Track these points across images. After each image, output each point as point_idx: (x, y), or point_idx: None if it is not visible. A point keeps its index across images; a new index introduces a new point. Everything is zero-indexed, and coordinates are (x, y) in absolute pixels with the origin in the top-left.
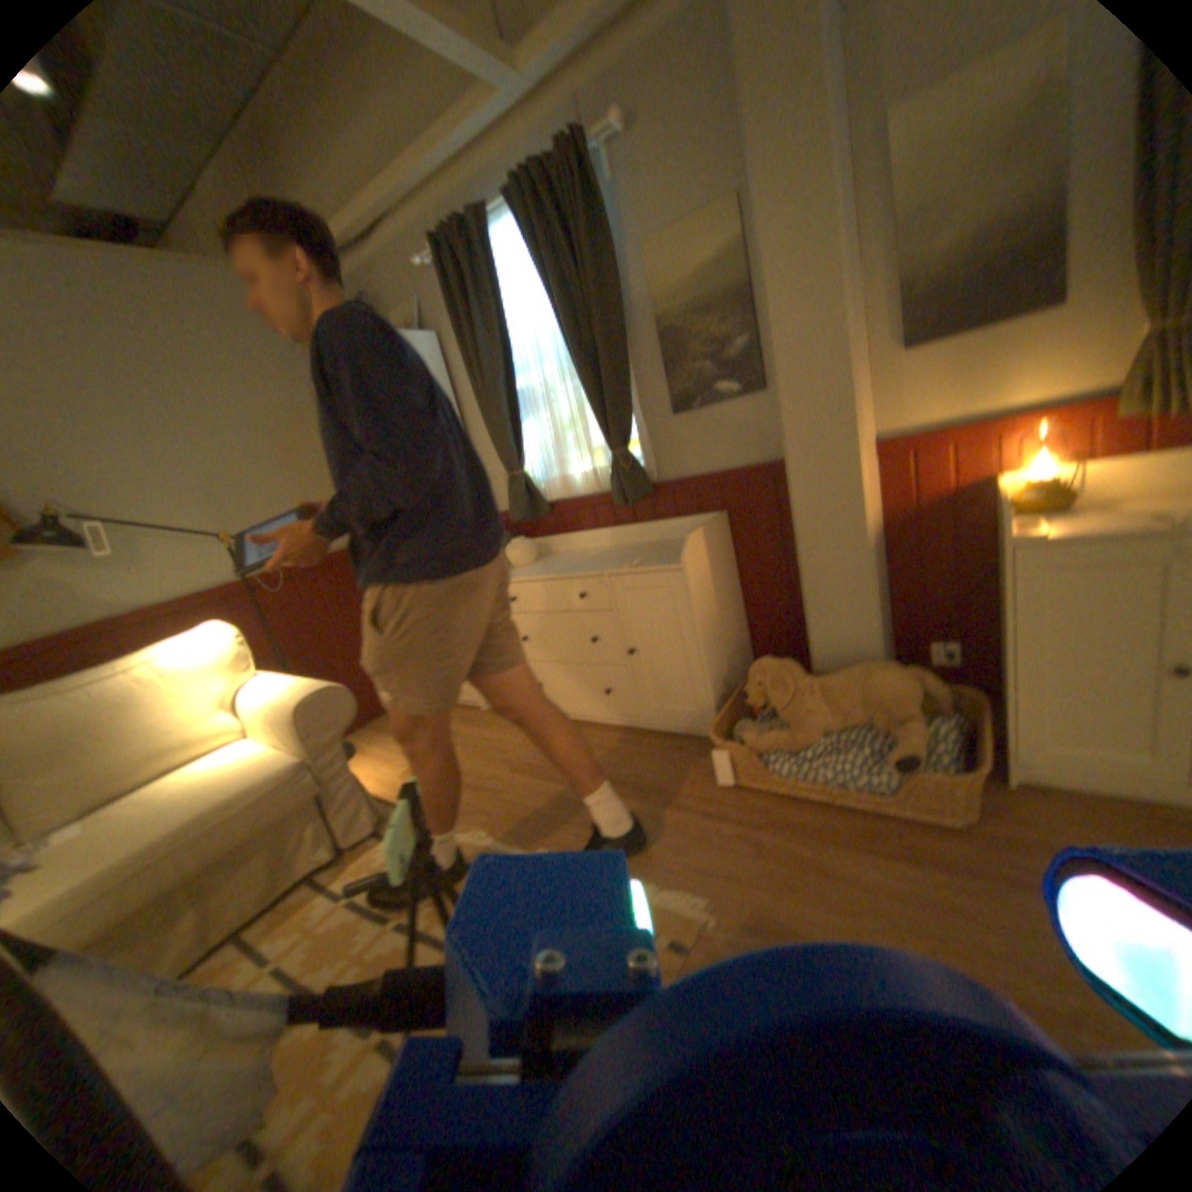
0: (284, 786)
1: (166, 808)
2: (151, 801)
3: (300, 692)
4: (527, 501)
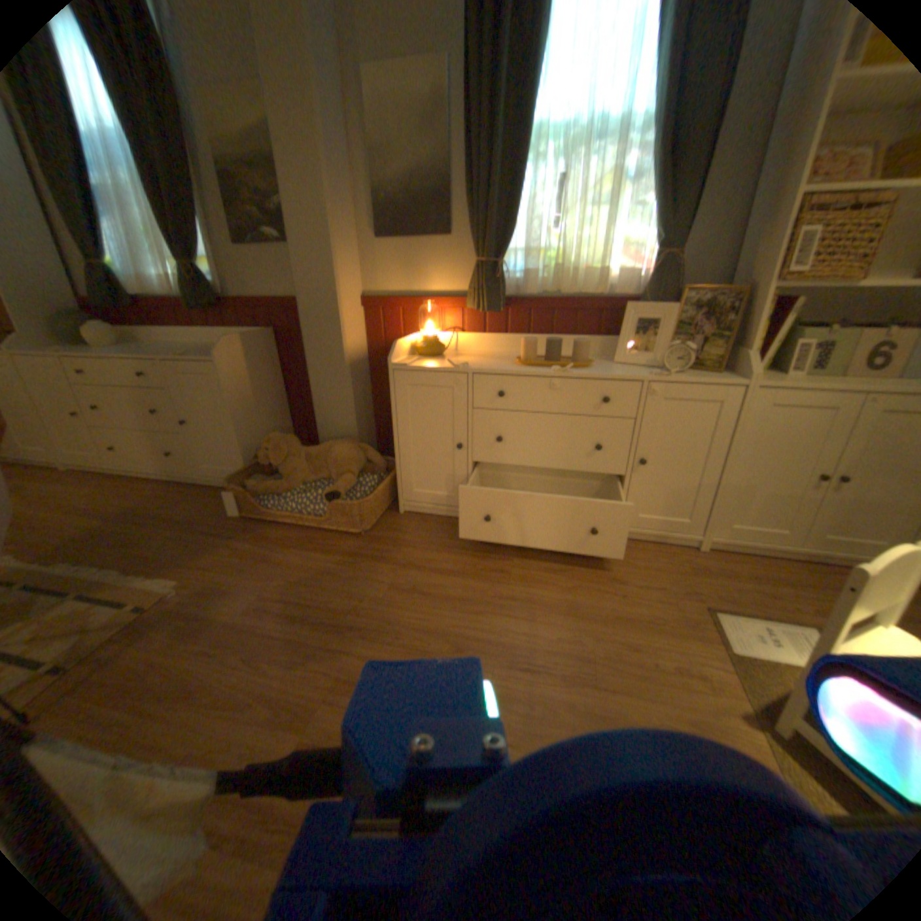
0: None
1: None
2: None
3: None
4: (107, 291)
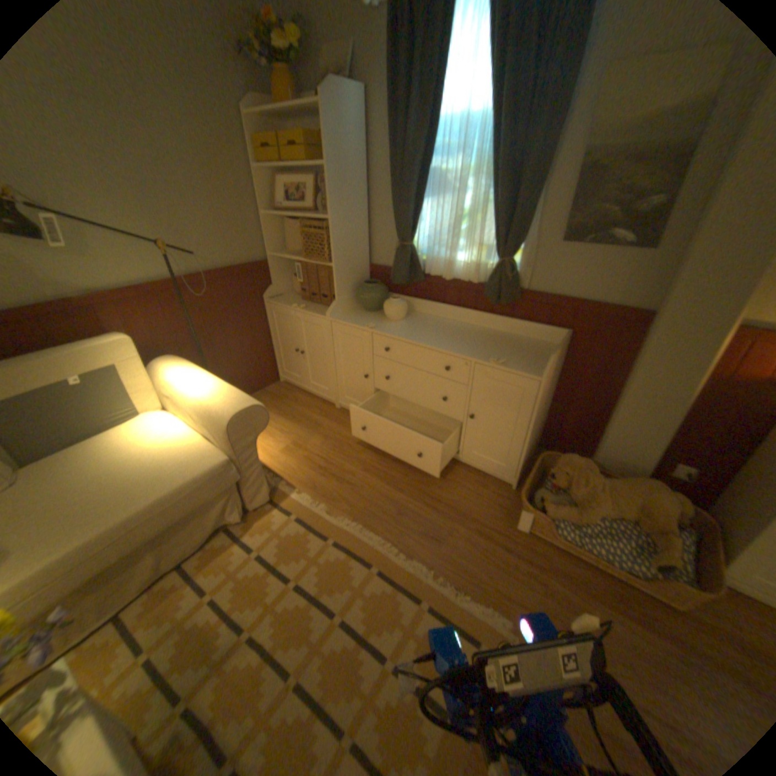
0: (217, 477)
1: (129, 483)
2: (114, 469)
3: (230, 406)
4: (409, 270)
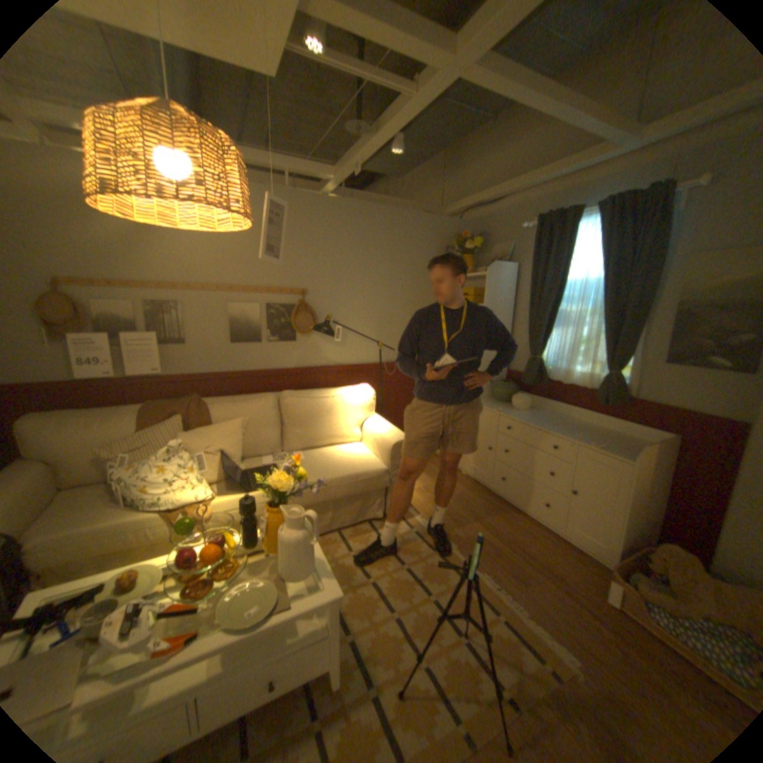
0: (377, 478)
1: (334, 465)
2: (327, 458)
3: (395, 437)
4: (535, 375)
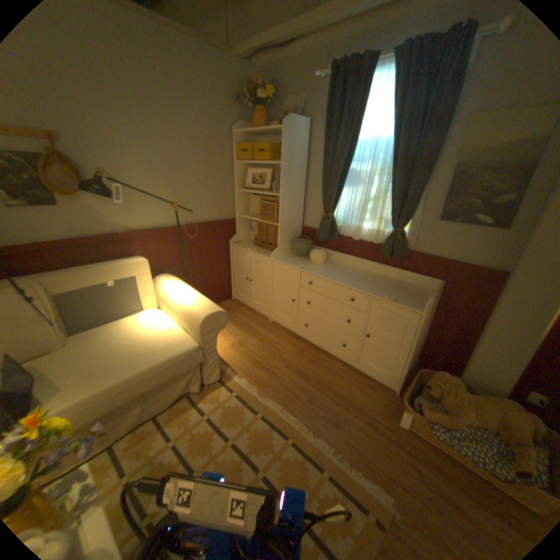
0: (190, 357)
1: (136, 354)
2: (126, 344)
3: (205, 310)
4: (330, 231)
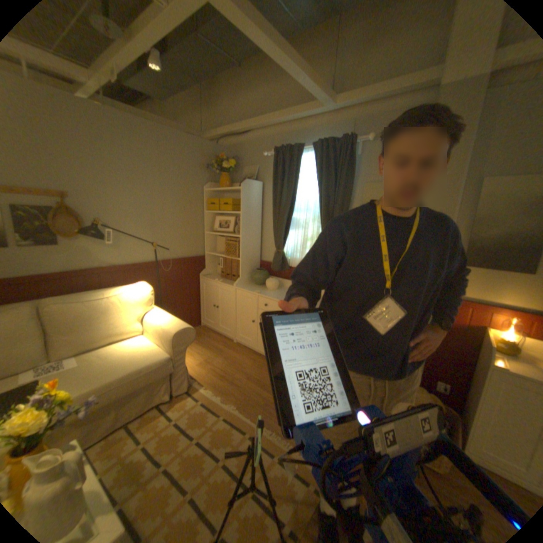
0: (161, 368)
1: (114, 366)
2: (106, 359)
3: (176, 328)
4: (280, 264)
